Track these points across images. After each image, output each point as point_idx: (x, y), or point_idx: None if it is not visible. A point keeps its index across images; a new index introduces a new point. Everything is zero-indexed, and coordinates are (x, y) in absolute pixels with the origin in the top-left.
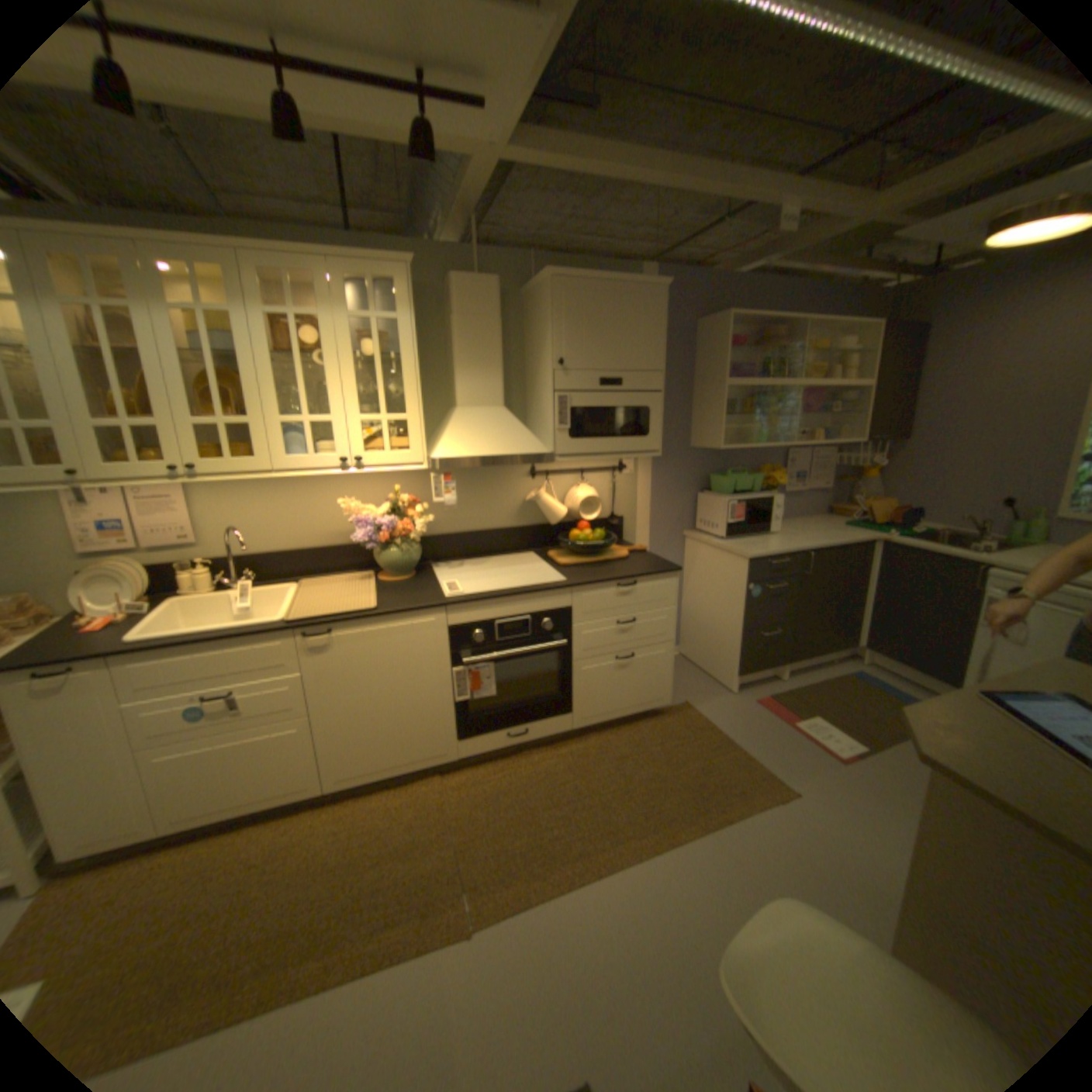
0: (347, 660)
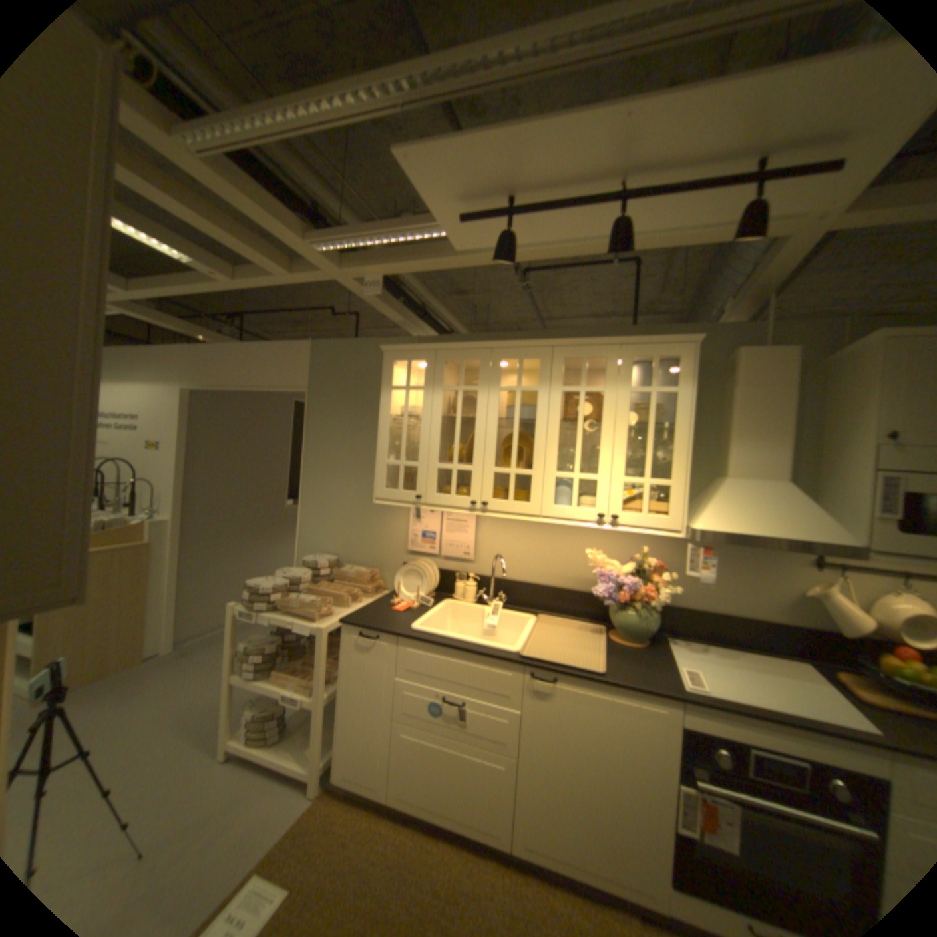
0: (564, 718)
